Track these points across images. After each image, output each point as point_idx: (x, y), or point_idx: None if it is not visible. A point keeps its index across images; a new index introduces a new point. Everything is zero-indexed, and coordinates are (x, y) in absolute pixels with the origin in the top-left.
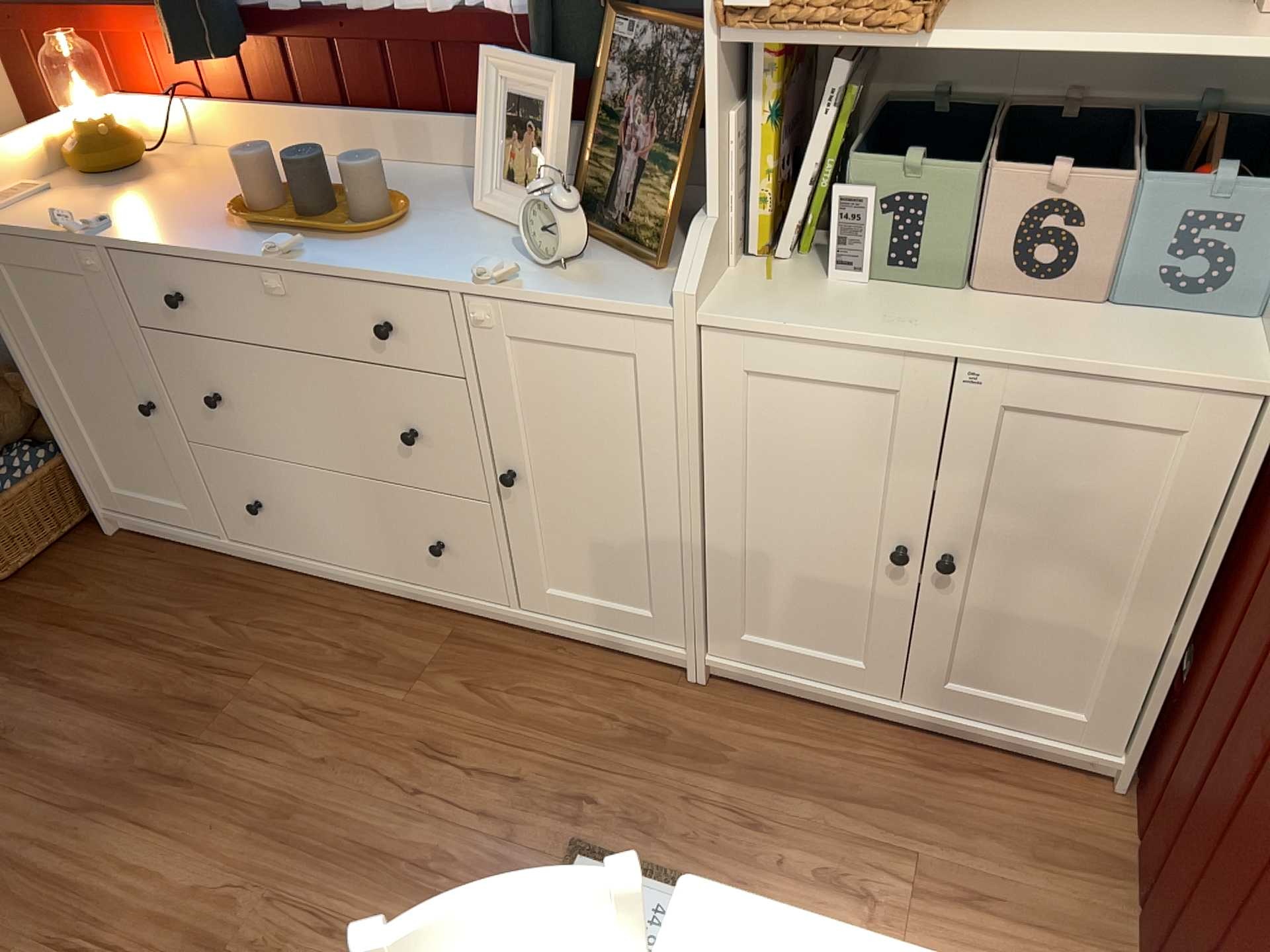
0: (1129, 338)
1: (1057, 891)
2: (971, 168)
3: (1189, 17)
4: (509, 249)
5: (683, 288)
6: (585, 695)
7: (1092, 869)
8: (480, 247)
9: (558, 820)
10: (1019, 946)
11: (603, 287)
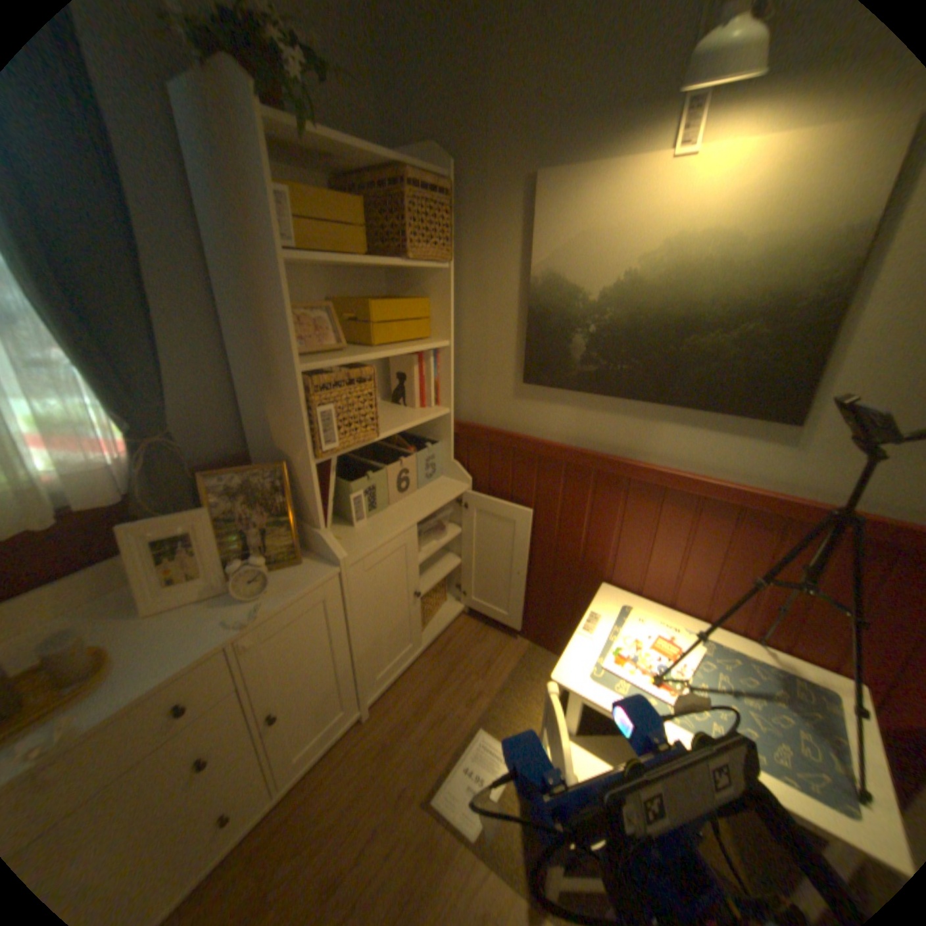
0: (435, 491)
1: (495, 642)
2: (378, 467)
3: (396, 410)
4: (205, 611)
5: (339, 555)
6: (344, 781)
7: (491, 630)
8: (185, 623)
9: (410, 814)
10: (509, 659)
11: (293, 583)
